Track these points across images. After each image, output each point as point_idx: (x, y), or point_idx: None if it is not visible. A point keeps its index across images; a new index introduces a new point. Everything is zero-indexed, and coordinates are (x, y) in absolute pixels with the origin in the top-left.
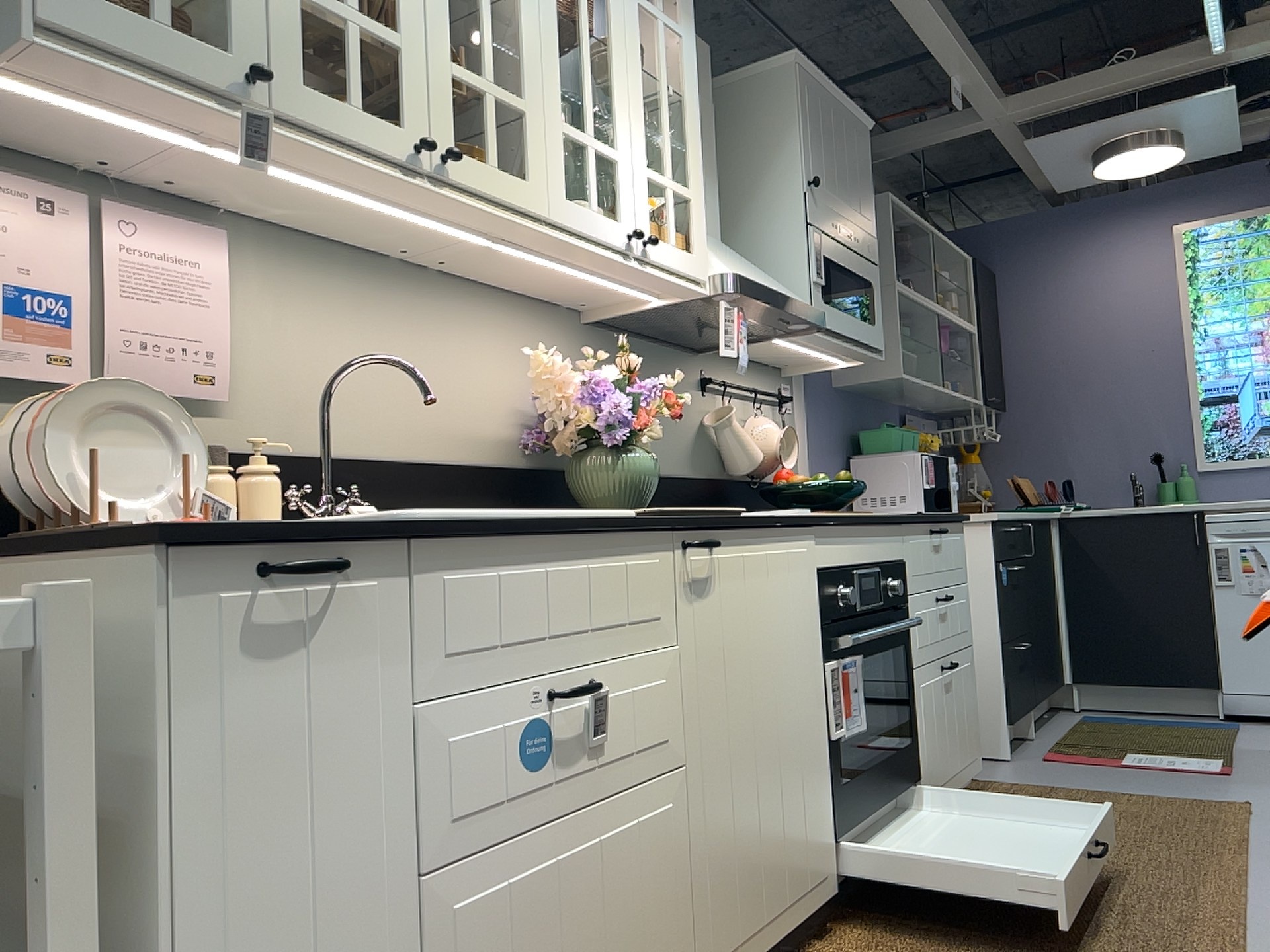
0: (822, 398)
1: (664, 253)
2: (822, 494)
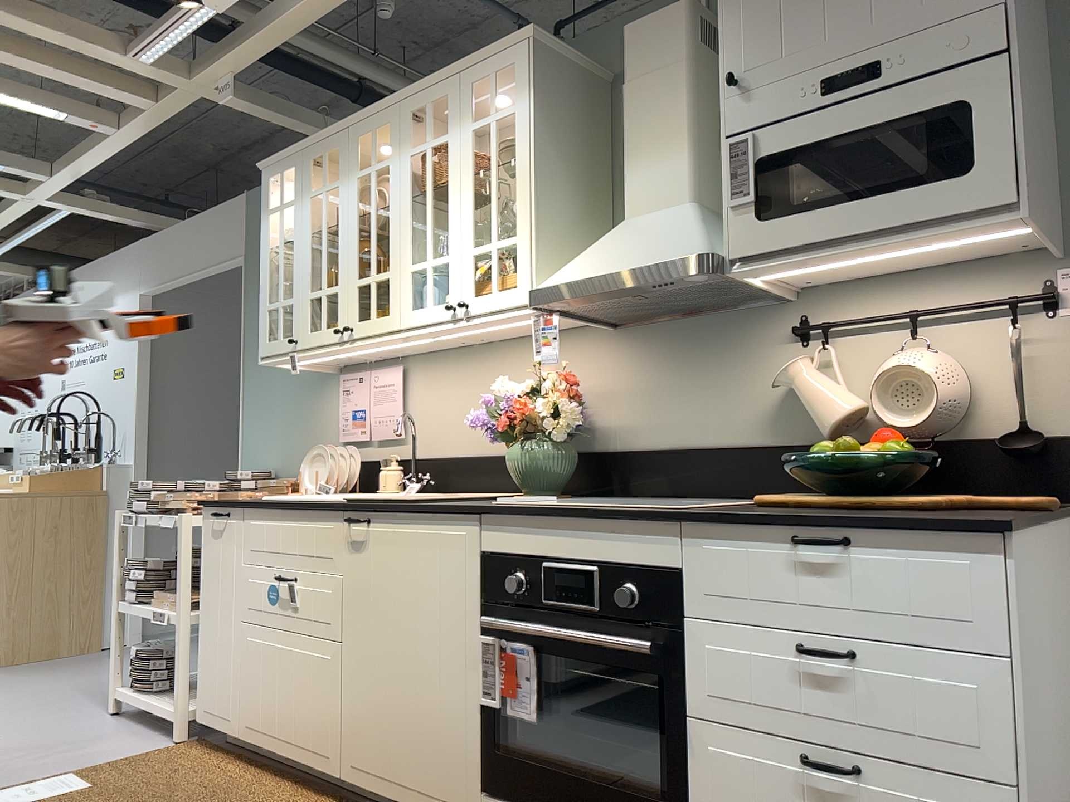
0: None
1: (482, 303)
2: (820, 468)
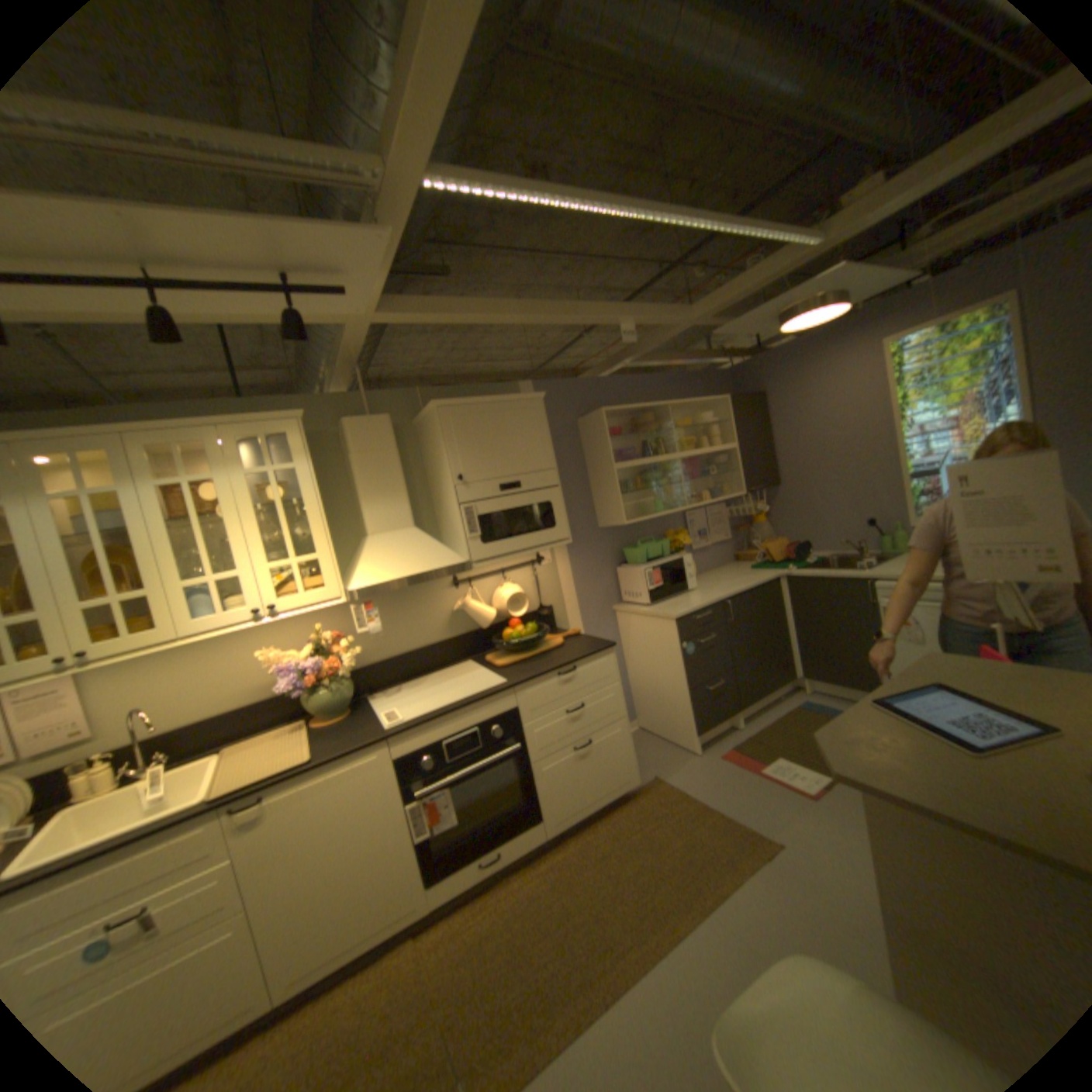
0: (583, 541)
1: (292, 604)
2: (514, 644)
